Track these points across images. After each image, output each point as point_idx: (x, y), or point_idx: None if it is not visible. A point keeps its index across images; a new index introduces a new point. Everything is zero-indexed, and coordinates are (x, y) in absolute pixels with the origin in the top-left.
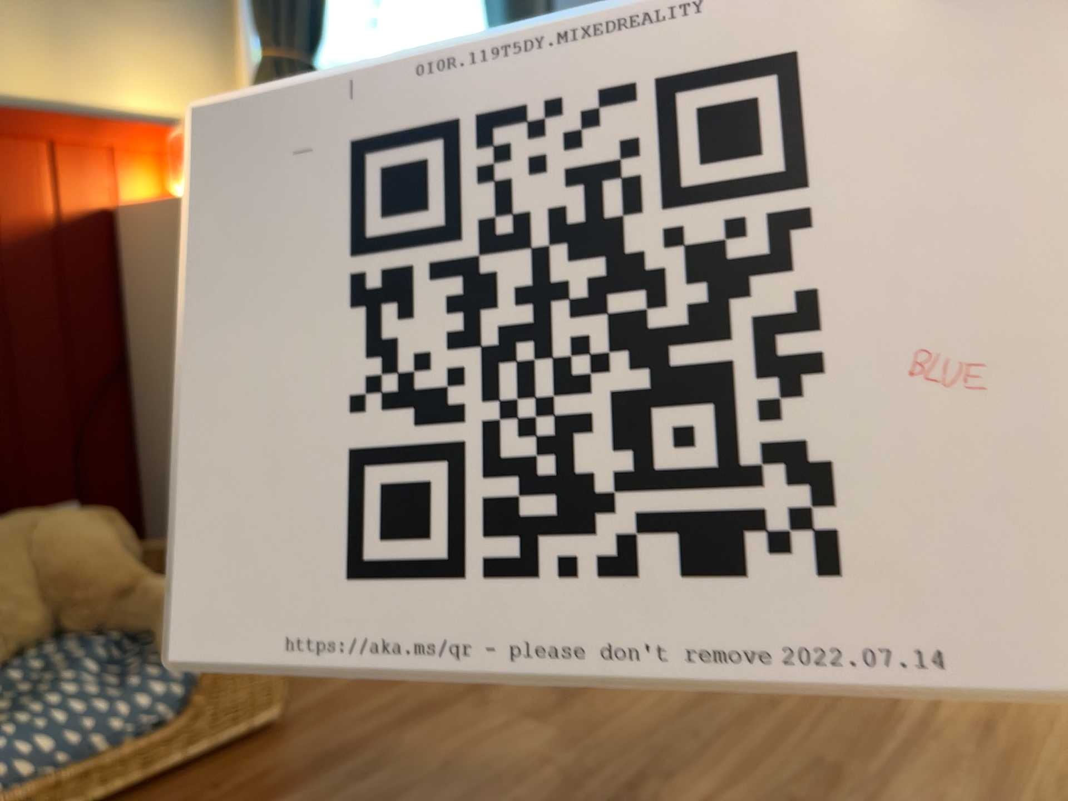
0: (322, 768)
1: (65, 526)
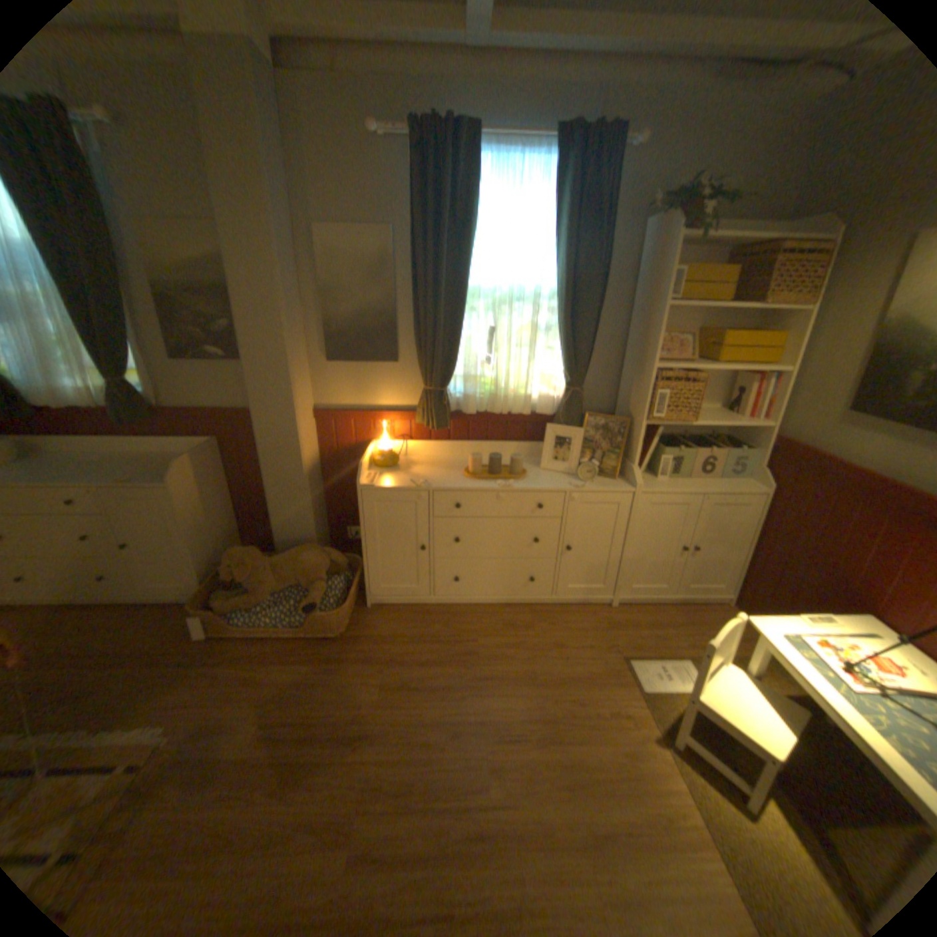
0: (325, 663)
1: (308, 557)
